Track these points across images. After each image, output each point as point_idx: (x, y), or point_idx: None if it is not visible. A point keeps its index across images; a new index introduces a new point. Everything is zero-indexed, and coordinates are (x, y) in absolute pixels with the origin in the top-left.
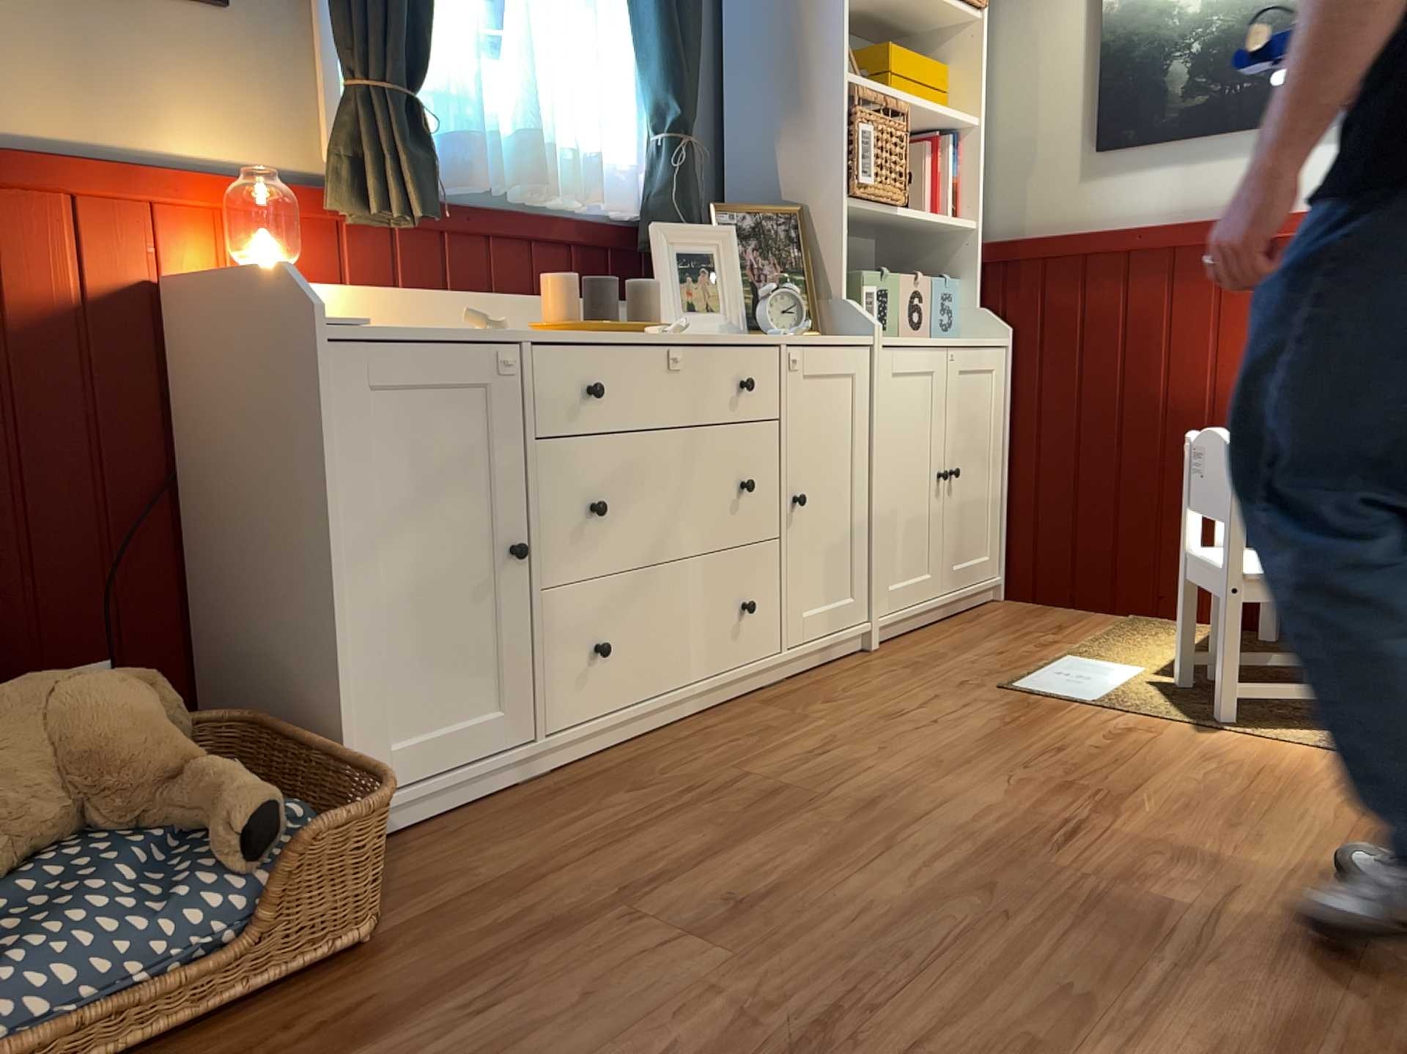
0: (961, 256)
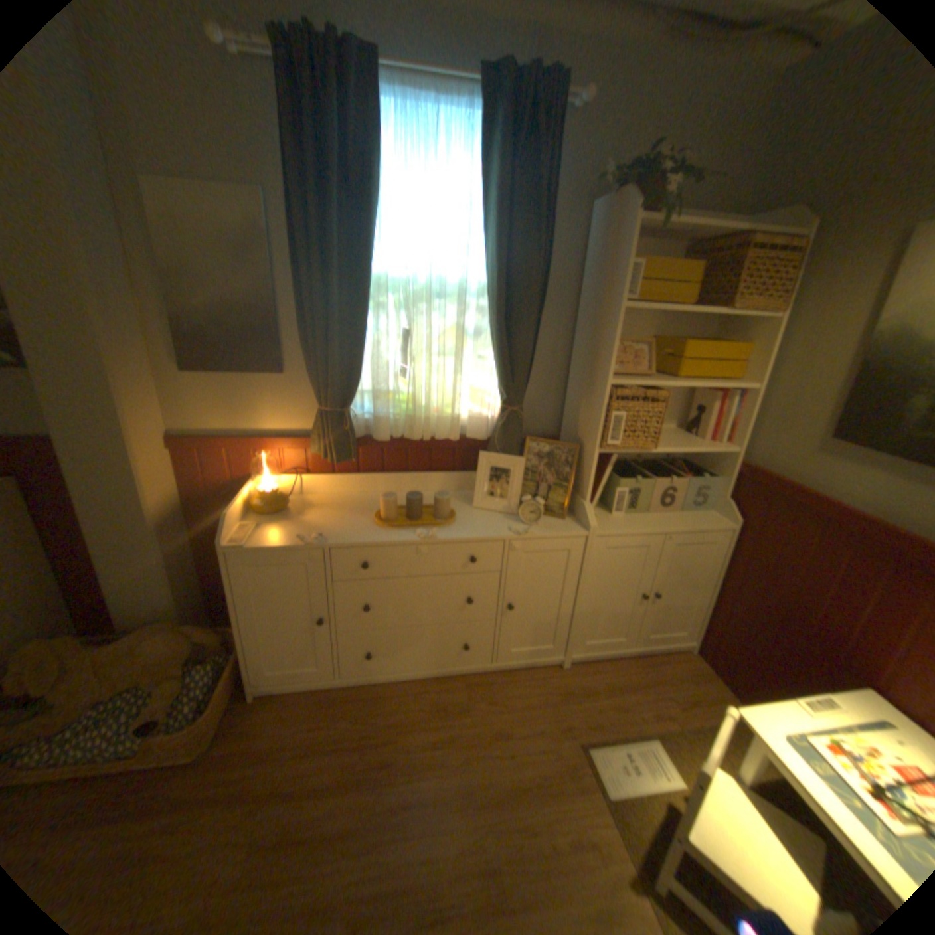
0: (727, 464)
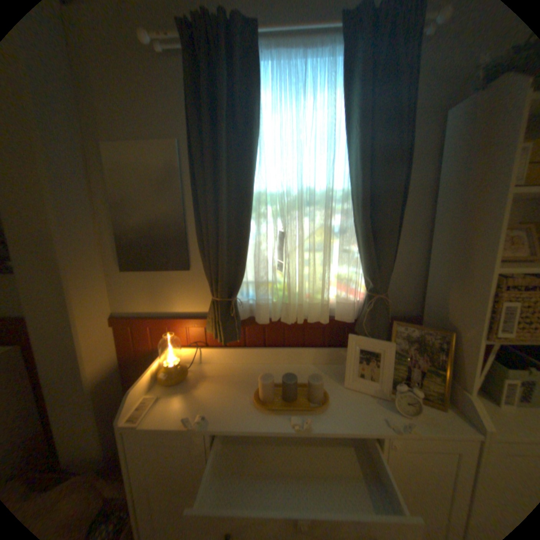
0: None
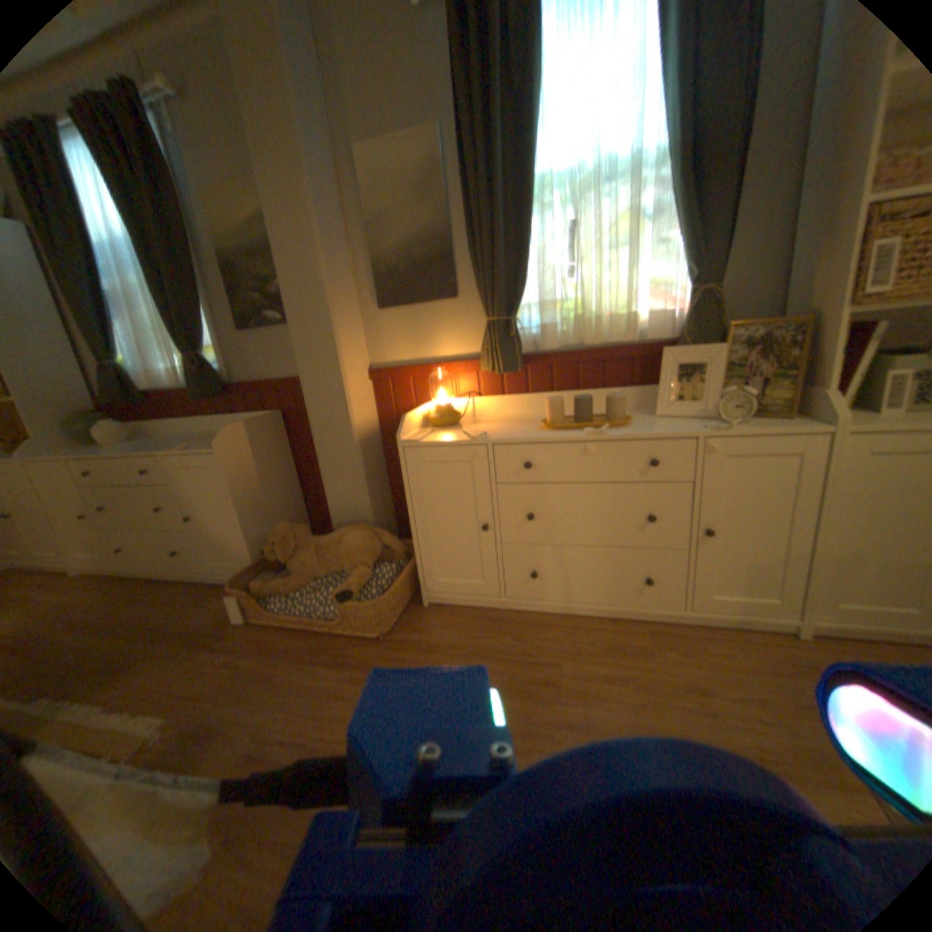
0: None
